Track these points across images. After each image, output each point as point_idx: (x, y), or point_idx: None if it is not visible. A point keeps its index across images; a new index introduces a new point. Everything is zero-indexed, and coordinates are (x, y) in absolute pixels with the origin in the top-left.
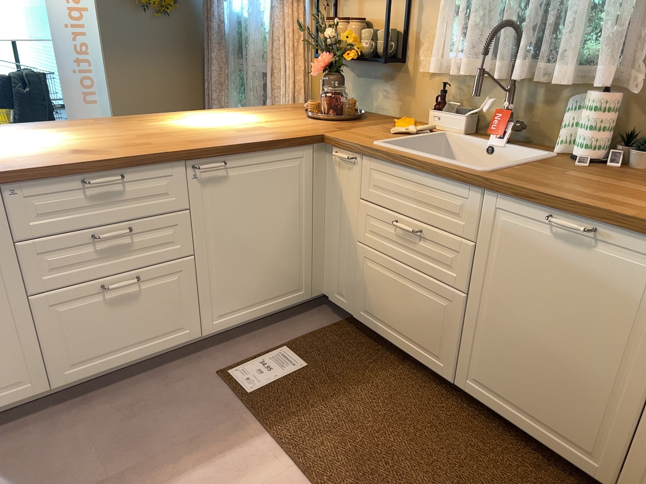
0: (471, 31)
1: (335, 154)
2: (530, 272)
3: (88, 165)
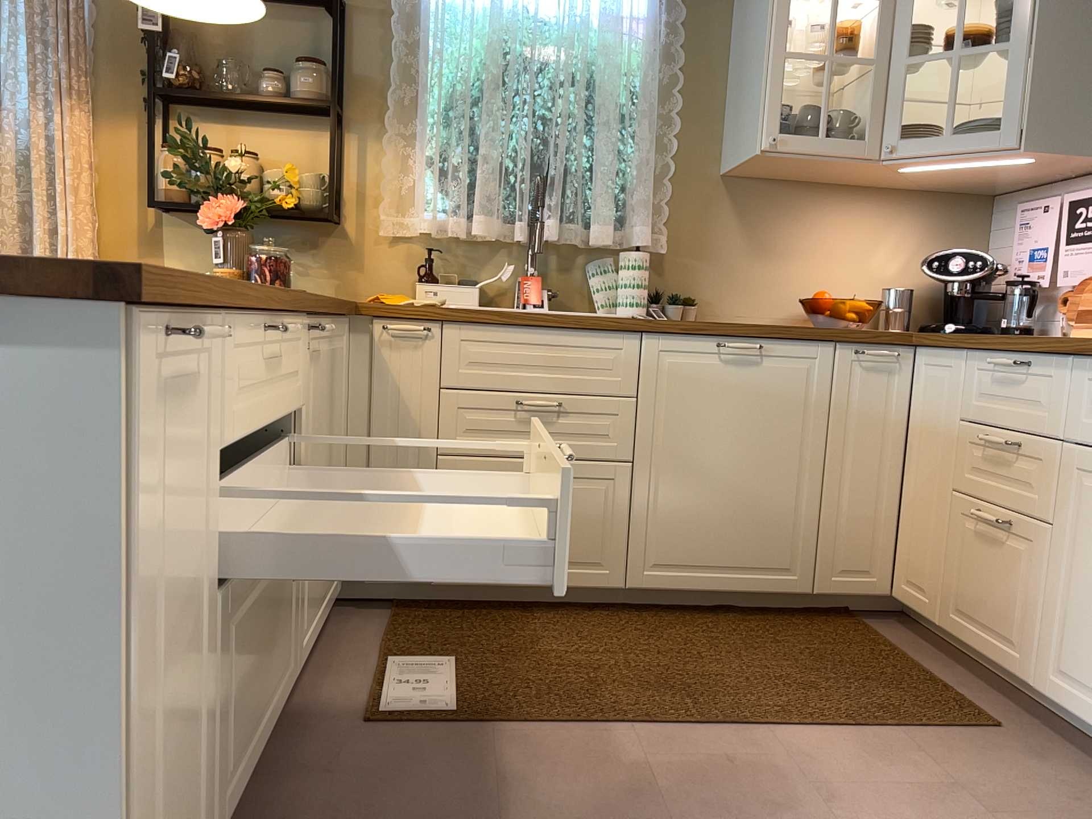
0: (479, 182)
1: (394, 327)
2: (707, 407)
3: (265, 298)
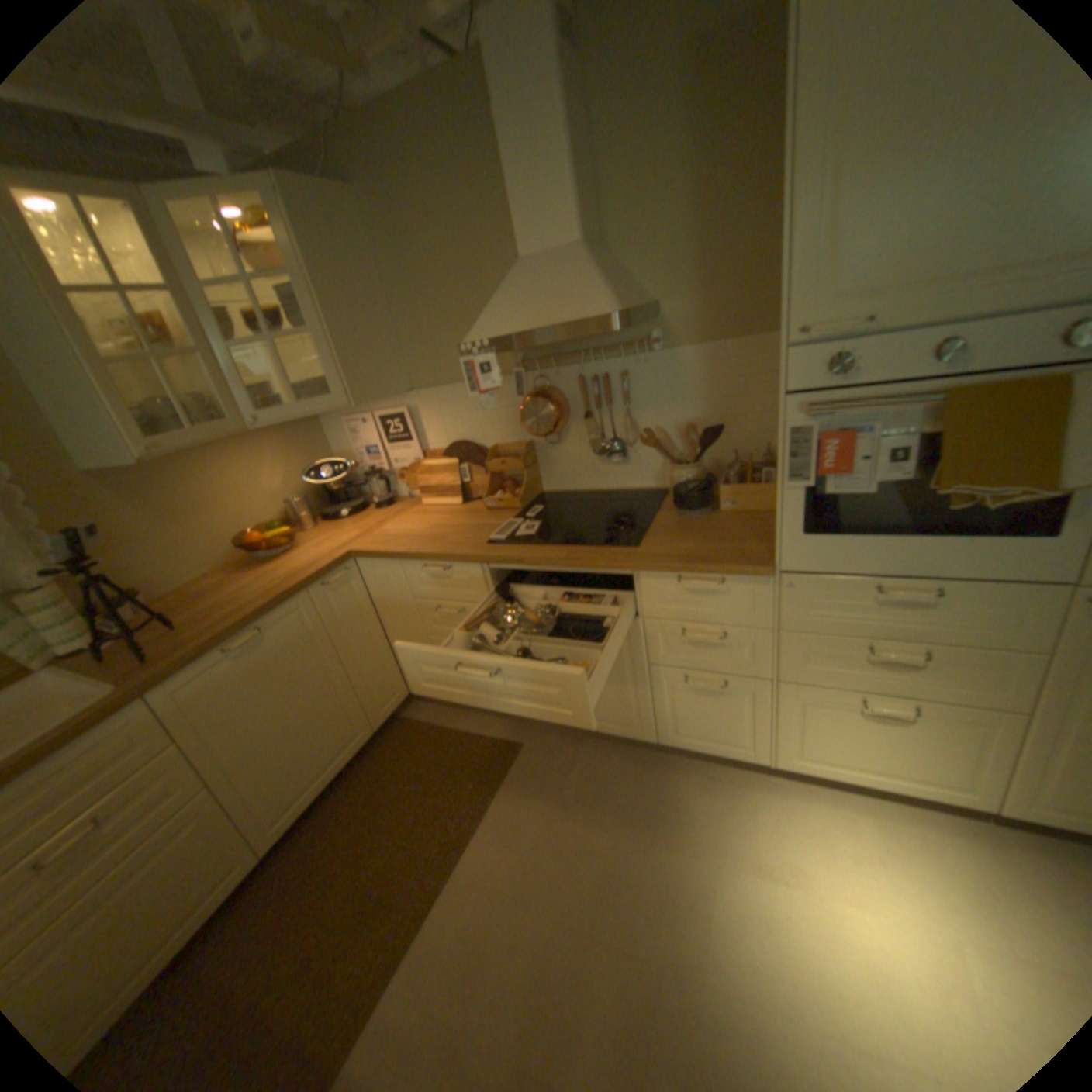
0: None
1: None
2: (242, 699)
3: None
